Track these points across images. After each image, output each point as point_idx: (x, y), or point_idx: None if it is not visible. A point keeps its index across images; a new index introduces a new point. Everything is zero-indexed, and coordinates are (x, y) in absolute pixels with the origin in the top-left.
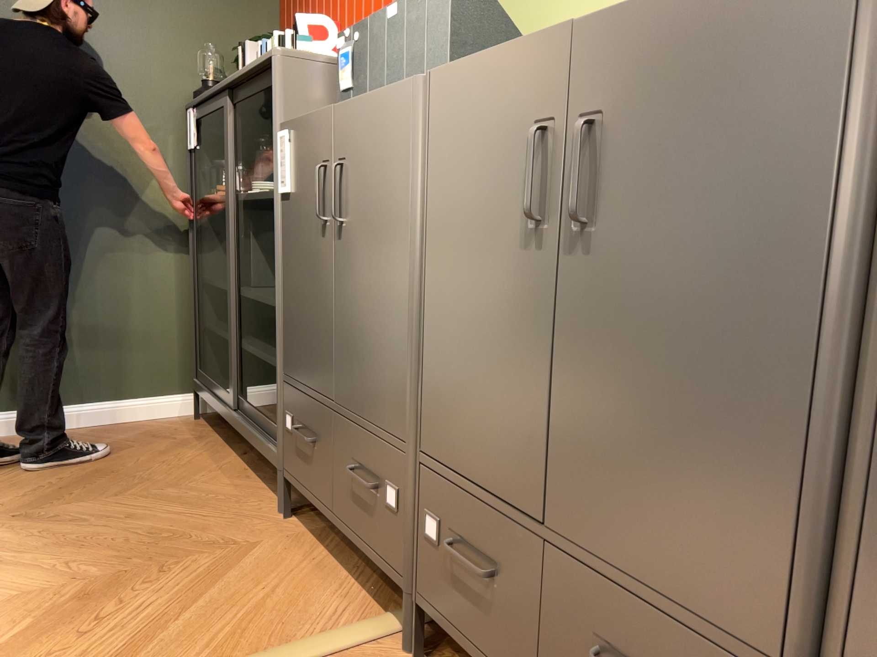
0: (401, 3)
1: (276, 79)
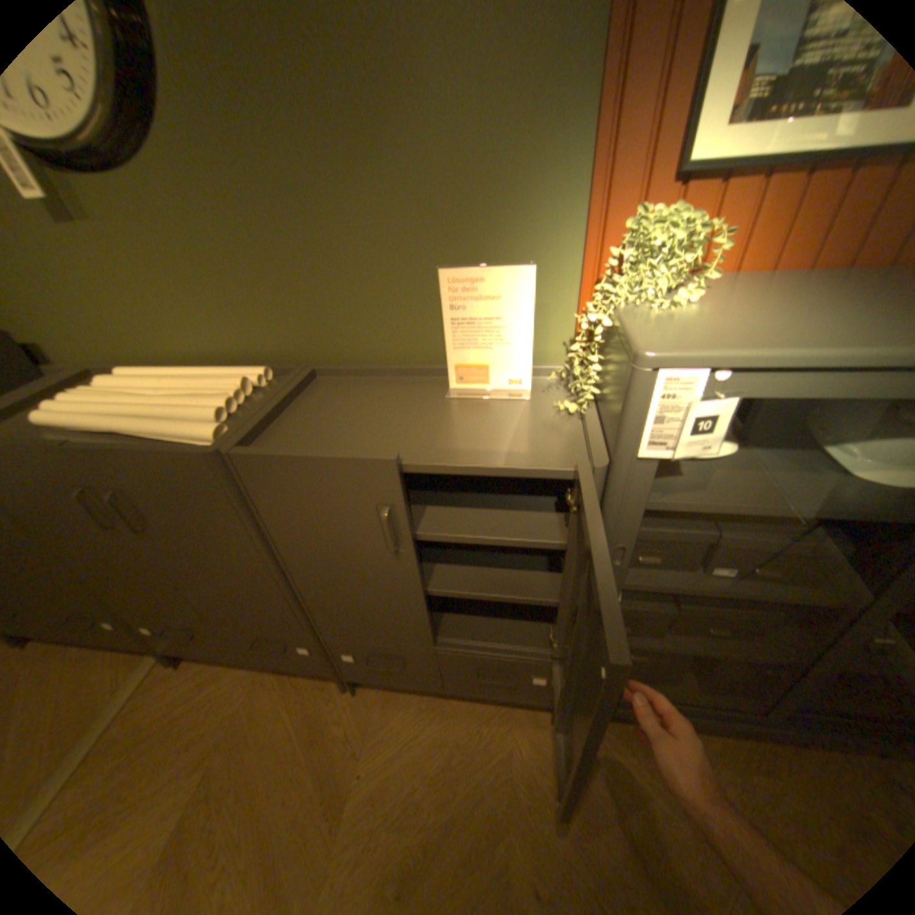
0: None
1: None
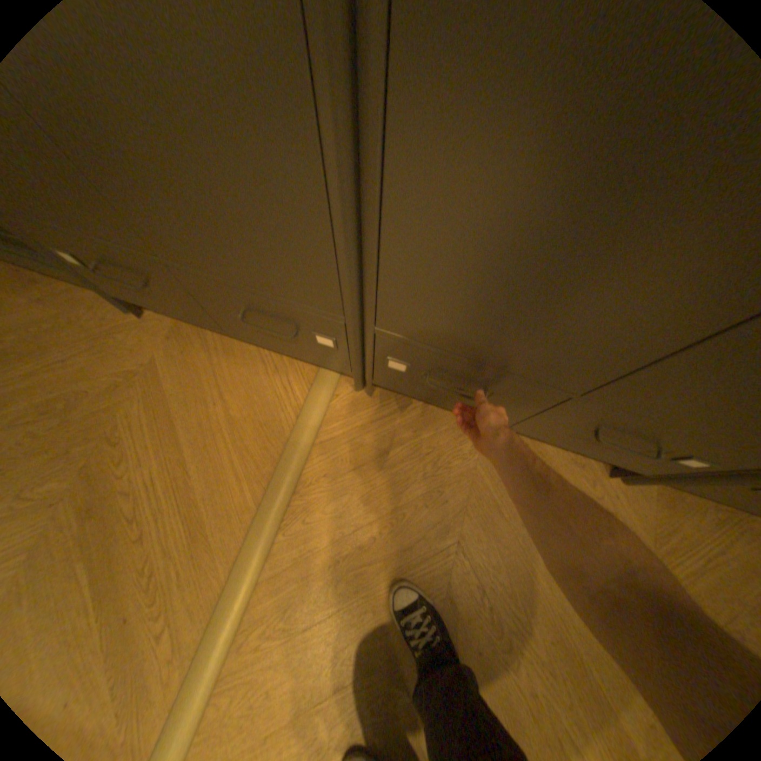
0: None
1: None
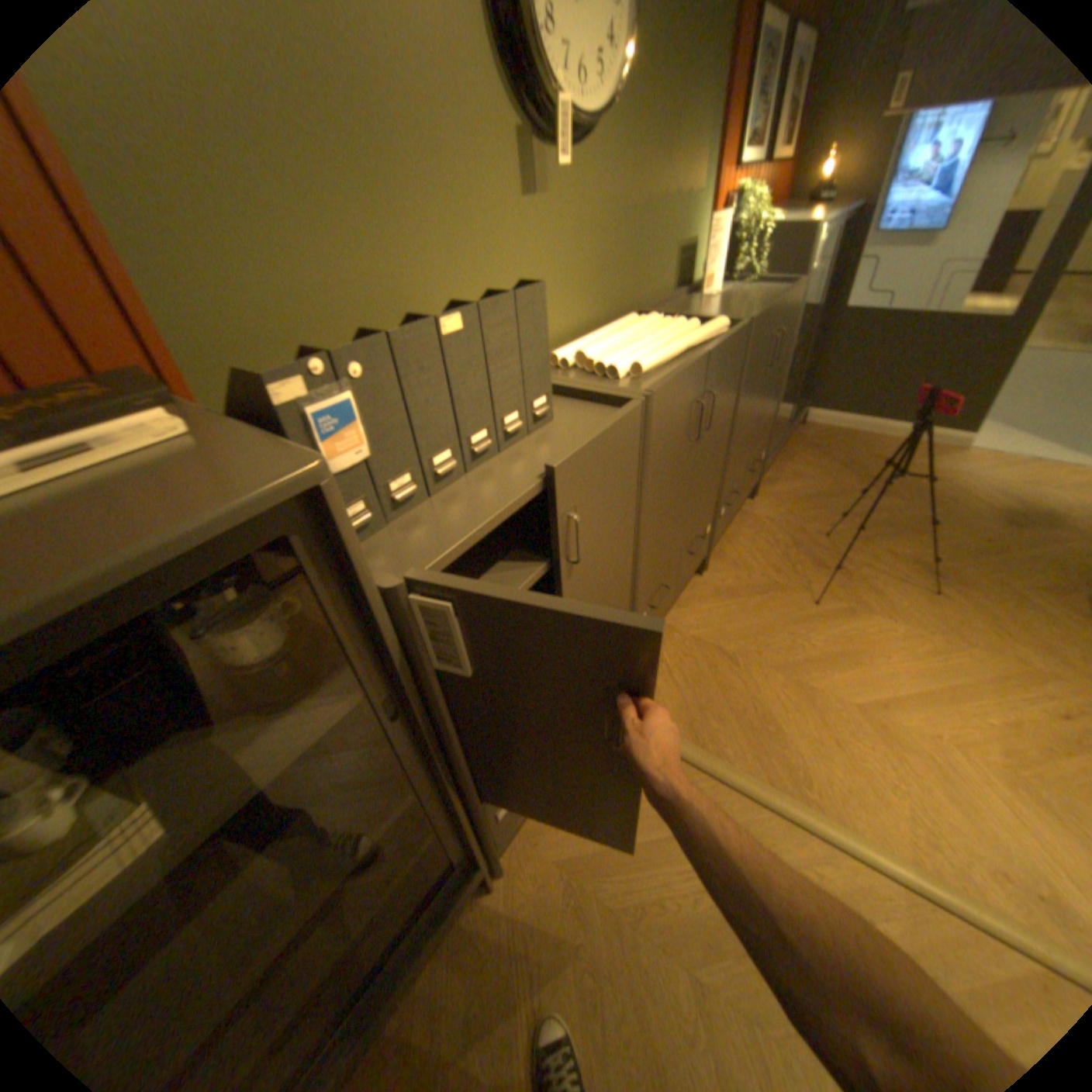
0: (471, 310)
1: (347, 517)
